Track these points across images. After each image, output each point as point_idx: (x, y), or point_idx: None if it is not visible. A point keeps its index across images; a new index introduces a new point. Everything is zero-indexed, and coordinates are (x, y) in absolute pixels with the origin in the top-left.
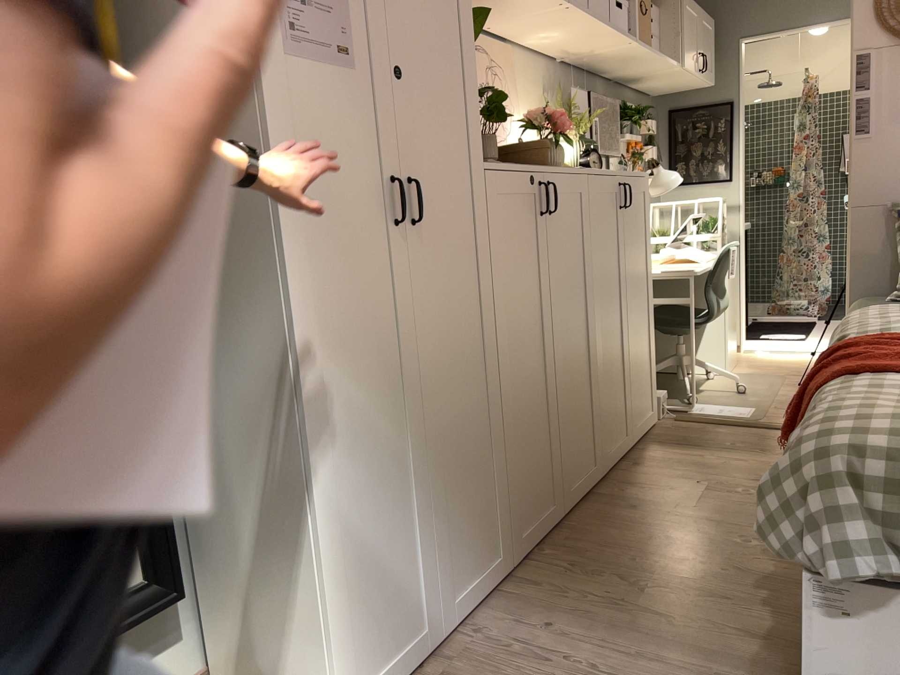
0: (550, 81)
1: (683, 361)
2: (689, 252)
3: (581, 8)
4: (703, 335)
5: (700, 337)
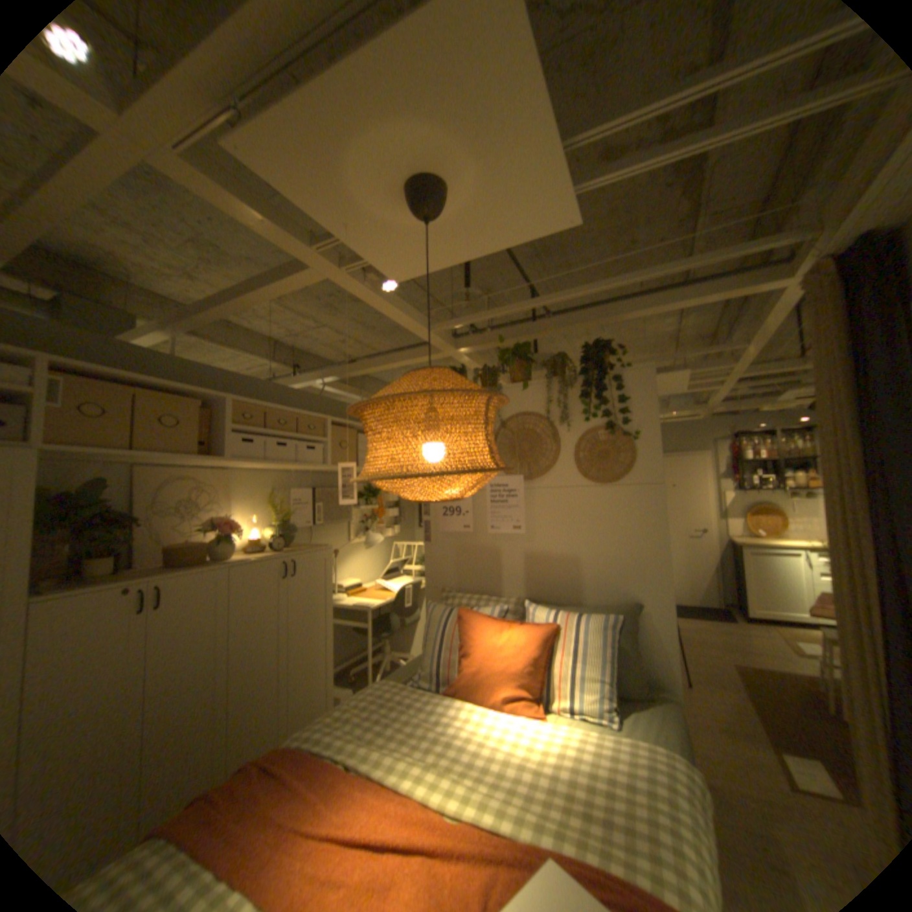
0: (280, 482)
1: (384, 659)
2: (393, 582)
3: (242, 459)
4: (413, 633)
5: (412, 634)
